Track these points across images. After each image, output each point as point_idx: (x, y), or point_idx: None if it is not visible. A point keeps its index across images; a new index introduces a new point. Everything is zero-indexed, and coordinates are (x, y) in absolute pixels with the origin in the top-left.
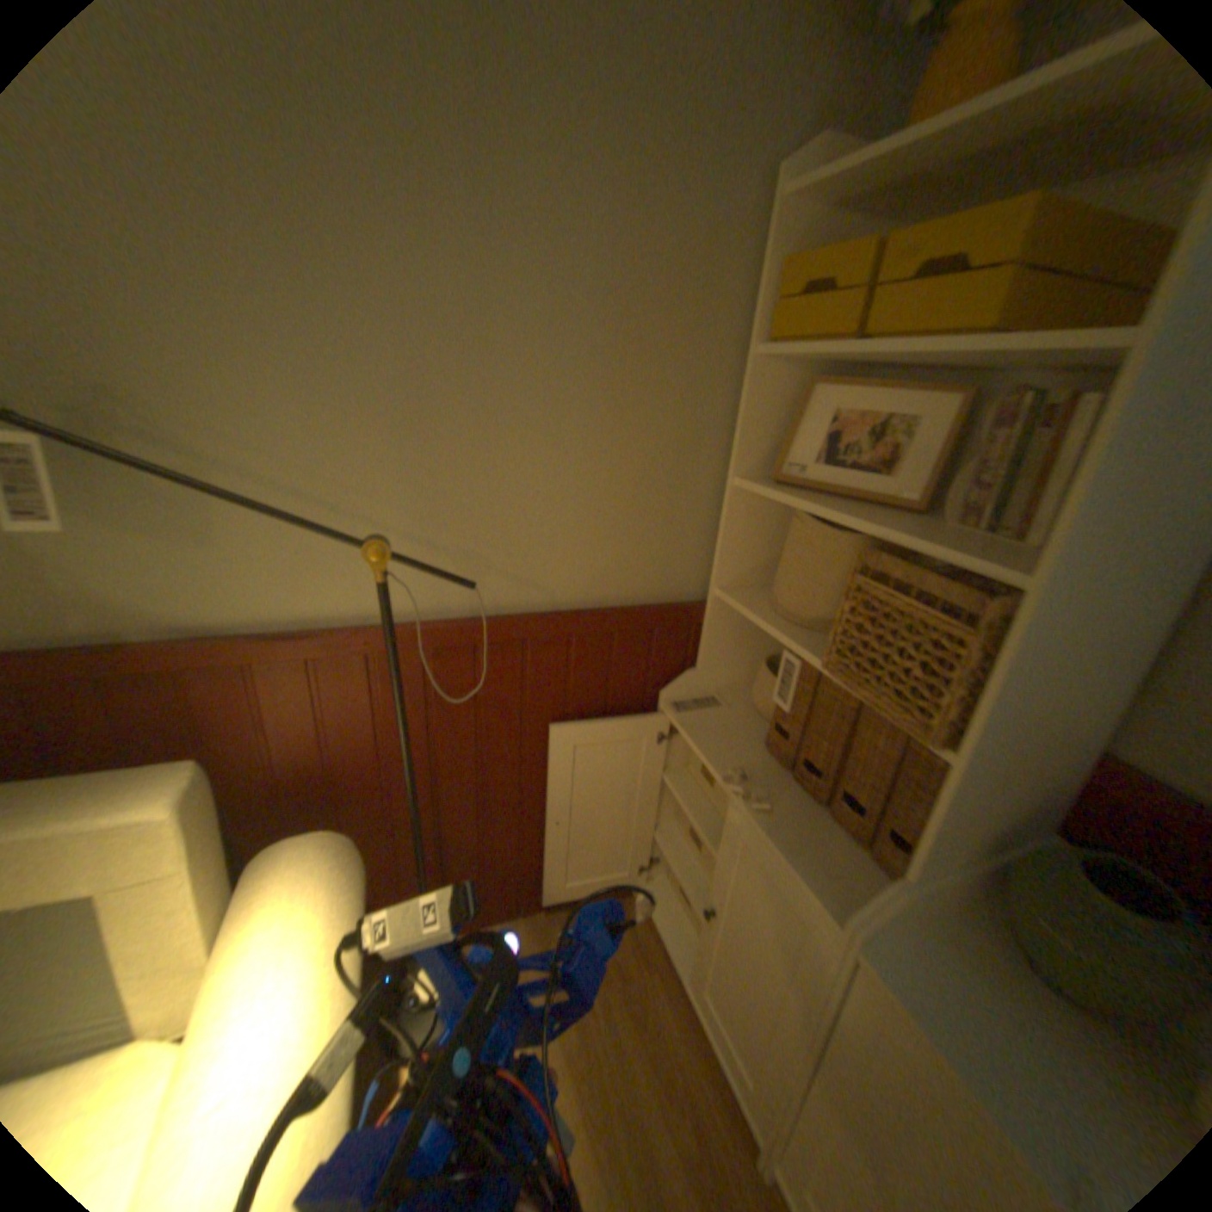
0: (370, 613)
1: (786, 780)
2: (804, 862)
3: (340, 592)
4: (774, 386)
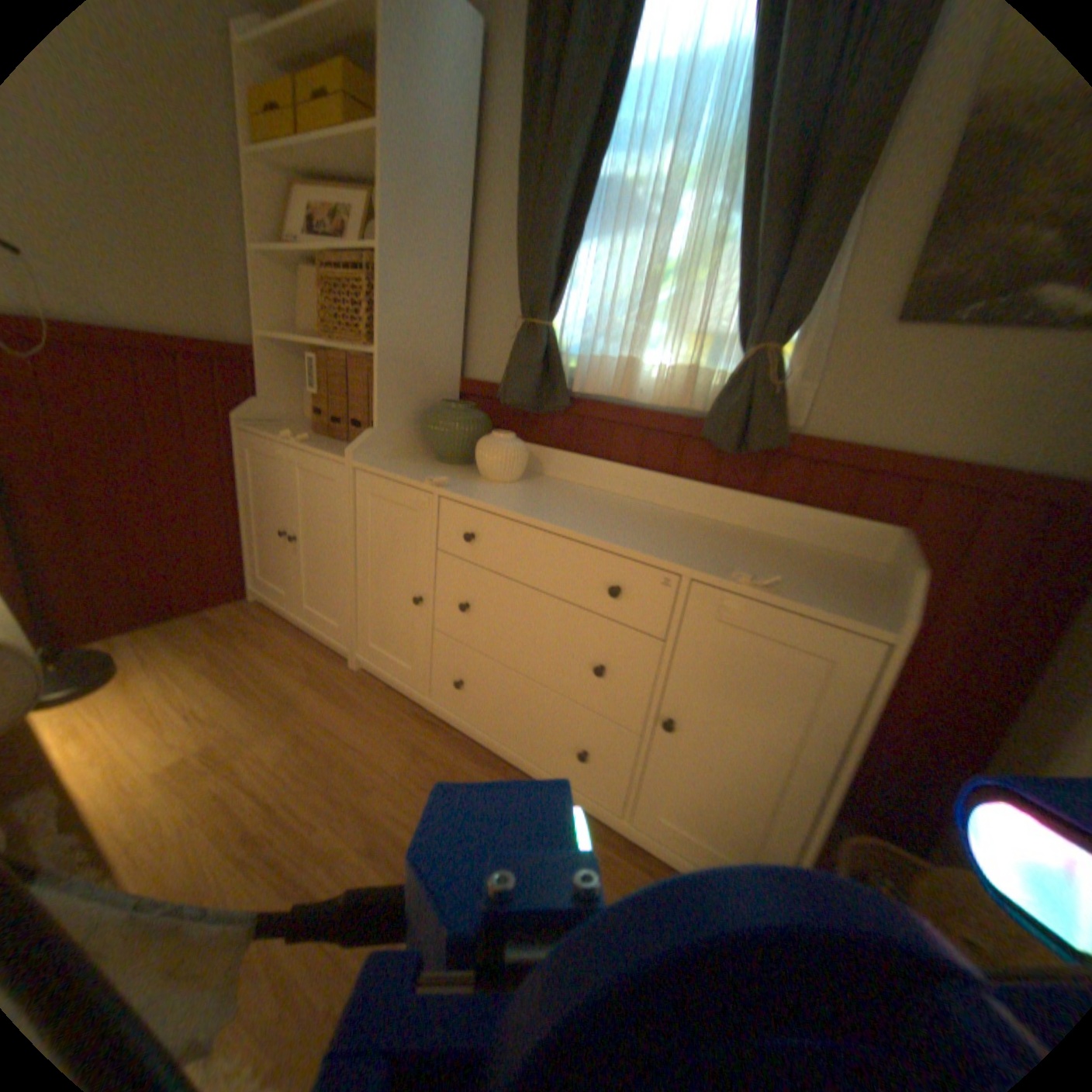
0: None
1: (324, 439)
2: (328, 452)
3: None
4: (264, 183)
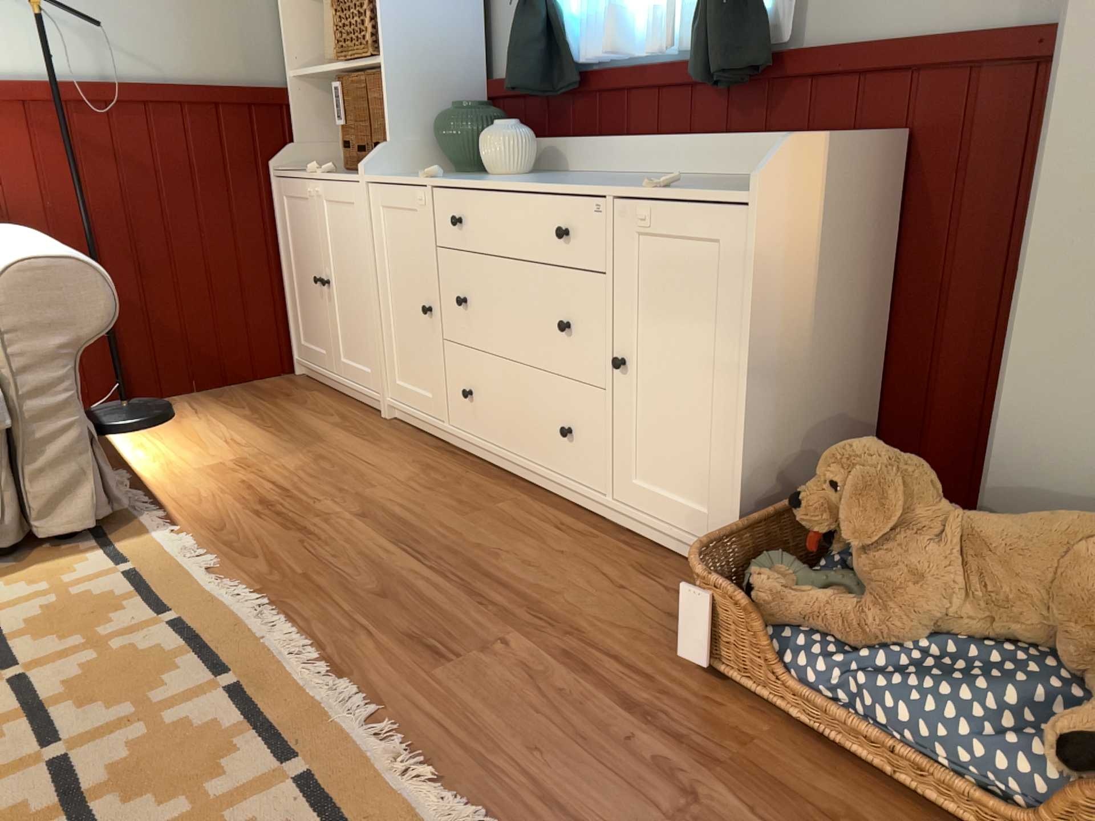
0: (24, 76)
1: (351, 174)
2: (347, 178)
3: (0, 57)
4: None
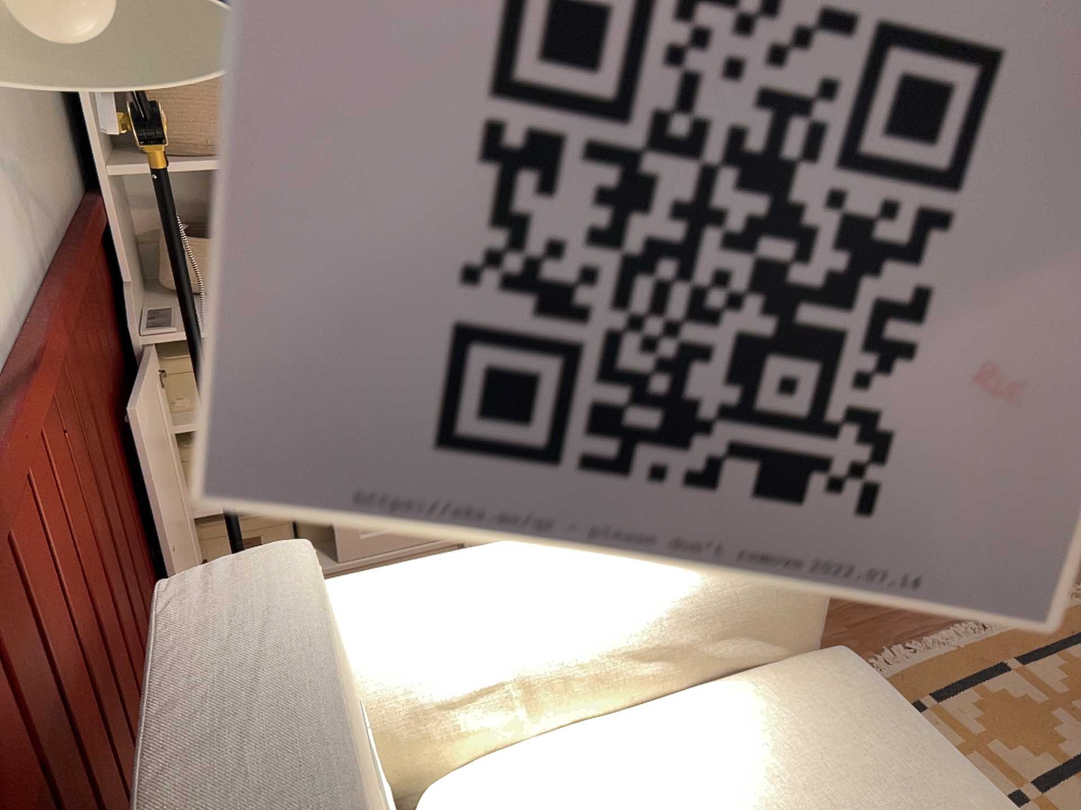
0: (2, 310)
1: None
2: None
3: None
4: None
